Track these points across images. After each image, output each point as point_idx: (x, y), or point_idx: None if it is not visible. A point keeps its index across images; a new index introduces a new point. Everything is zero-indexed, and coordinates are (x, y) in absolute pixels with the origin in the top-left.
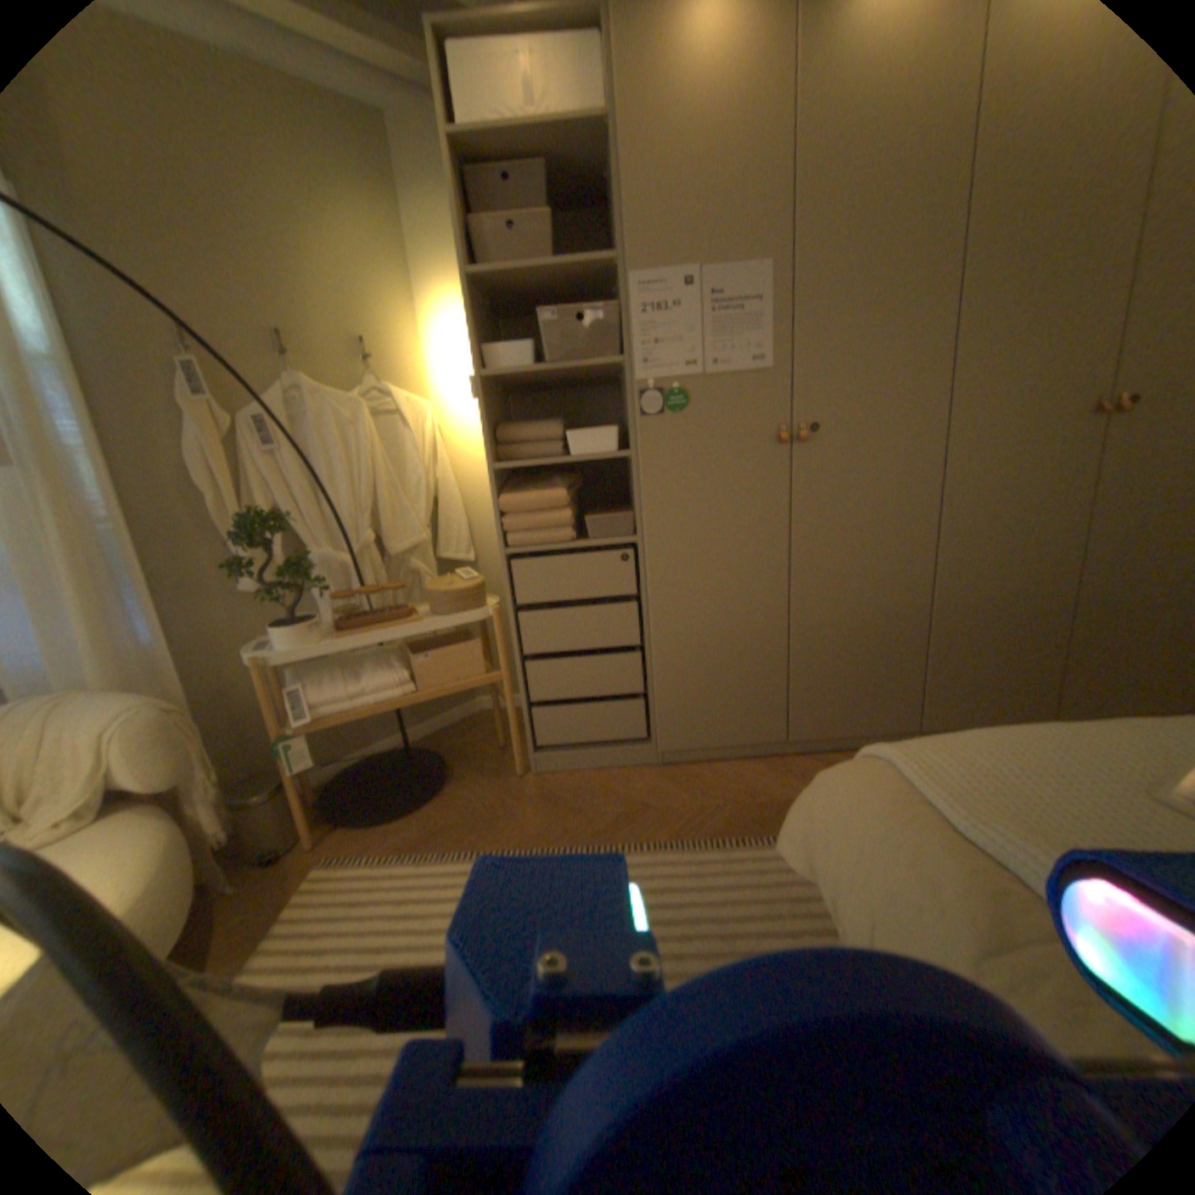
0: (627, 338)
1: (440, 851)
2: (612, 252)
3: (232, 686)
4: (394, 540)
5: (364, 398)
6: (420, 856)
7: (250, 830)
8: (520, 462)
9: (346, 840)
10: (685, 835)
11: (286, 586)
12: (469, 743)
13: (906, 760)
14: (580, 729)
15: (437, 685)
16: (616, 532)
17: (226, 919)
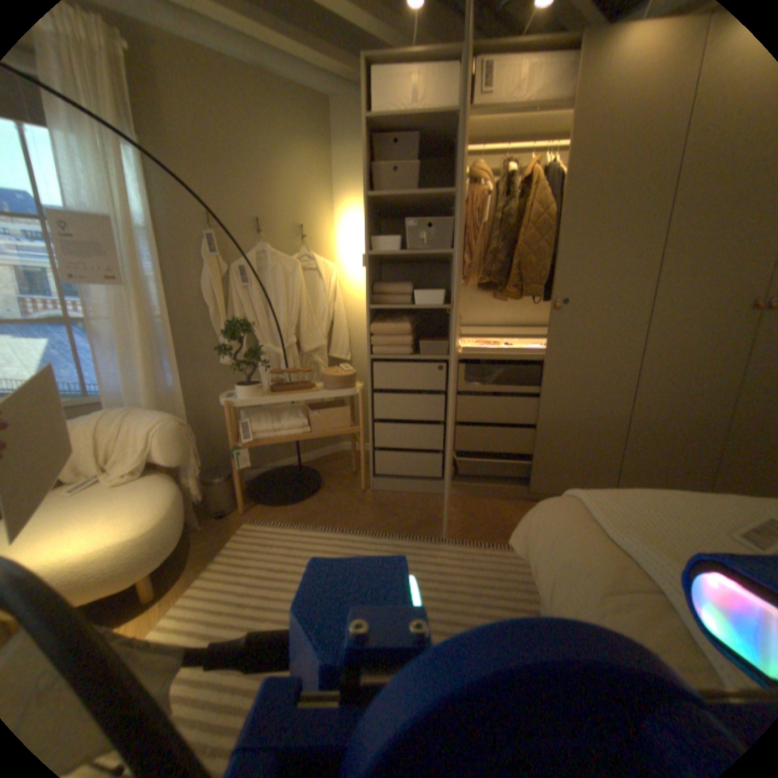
0: (456, 239)
1: (313, 525)
2: (453, 189)
3: (209, 416)
4: (306, 343)
5: (299, 260)
6: (302, 526)
7: (212, 497)
8: (385, 306)
9: (261, 512)
10: (457, 537)
11: (247, 363)
12: (334, 468)
13: (588, 499)
14: (401, 467)
15: (322, 430)
16: (436, 352)
17: (196, 543)
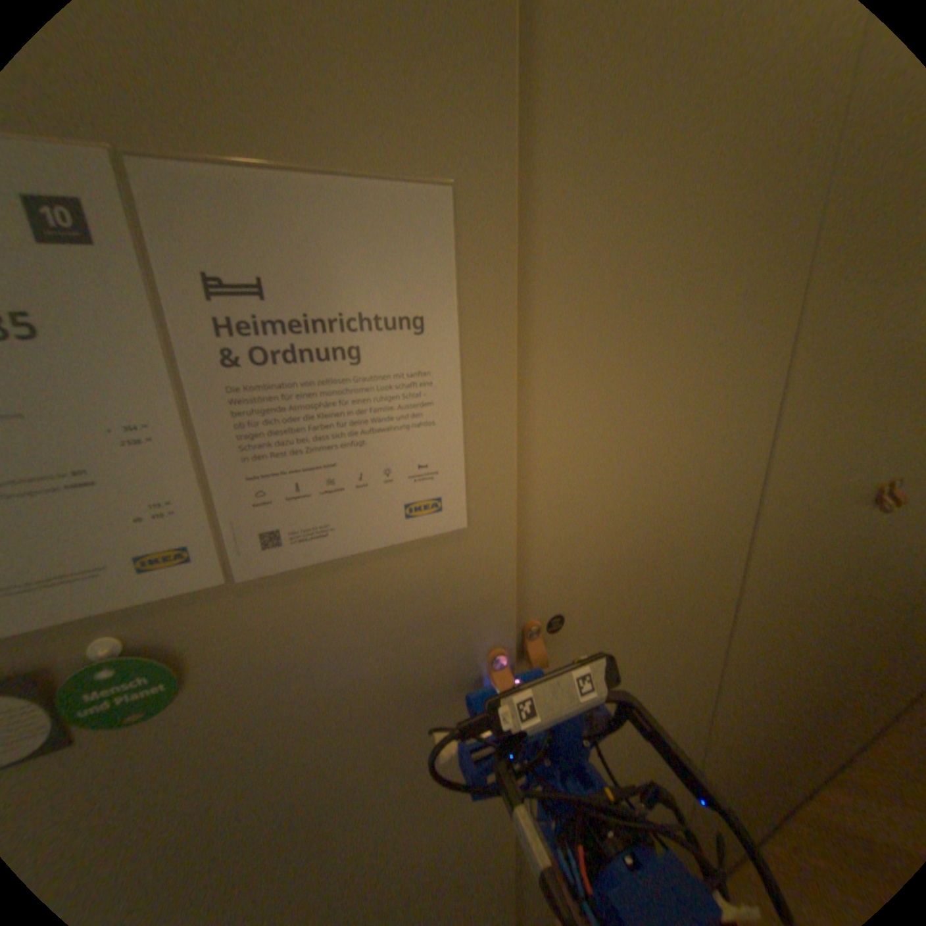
0: None
1: None
2: None
3: None
4: None
5: None
6: None
7: None
8: None
9: None
10: None
11: None
12: None
13: None
14: None
15: None
16: None
17: None
